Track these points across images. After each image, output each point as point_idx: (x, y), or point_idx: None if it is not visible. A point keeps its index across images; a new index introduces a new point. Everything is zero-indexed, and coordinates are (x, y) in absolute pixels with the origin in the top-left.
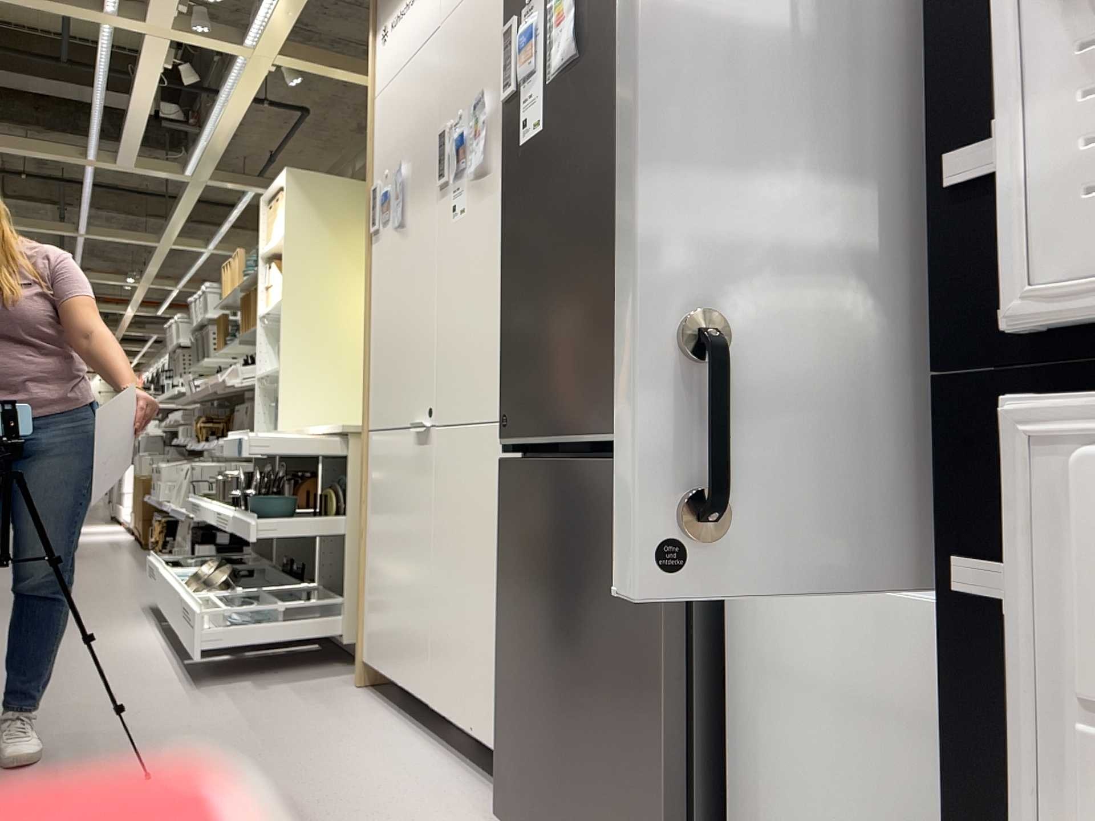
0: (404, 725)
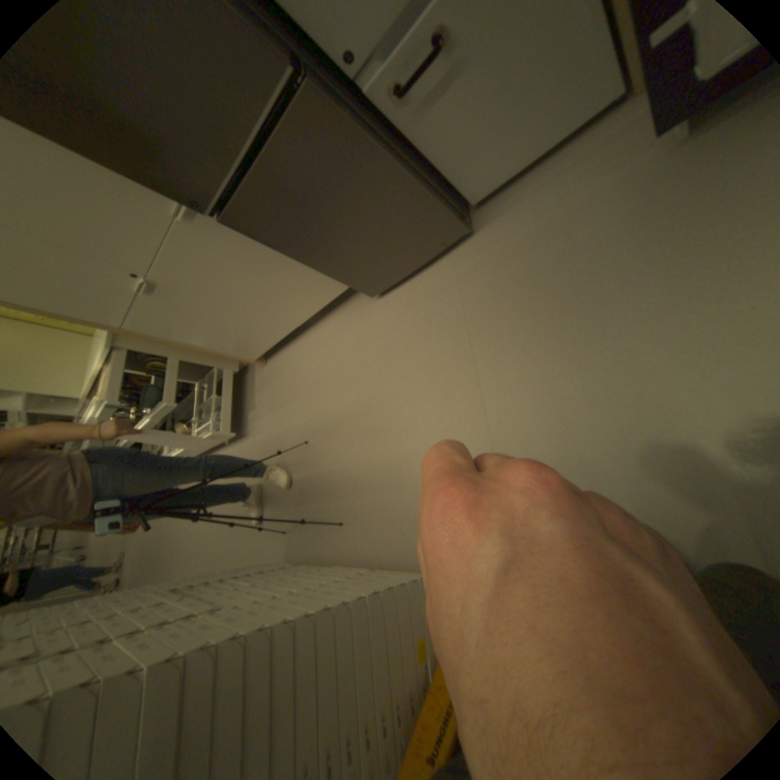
0: (299, 342)
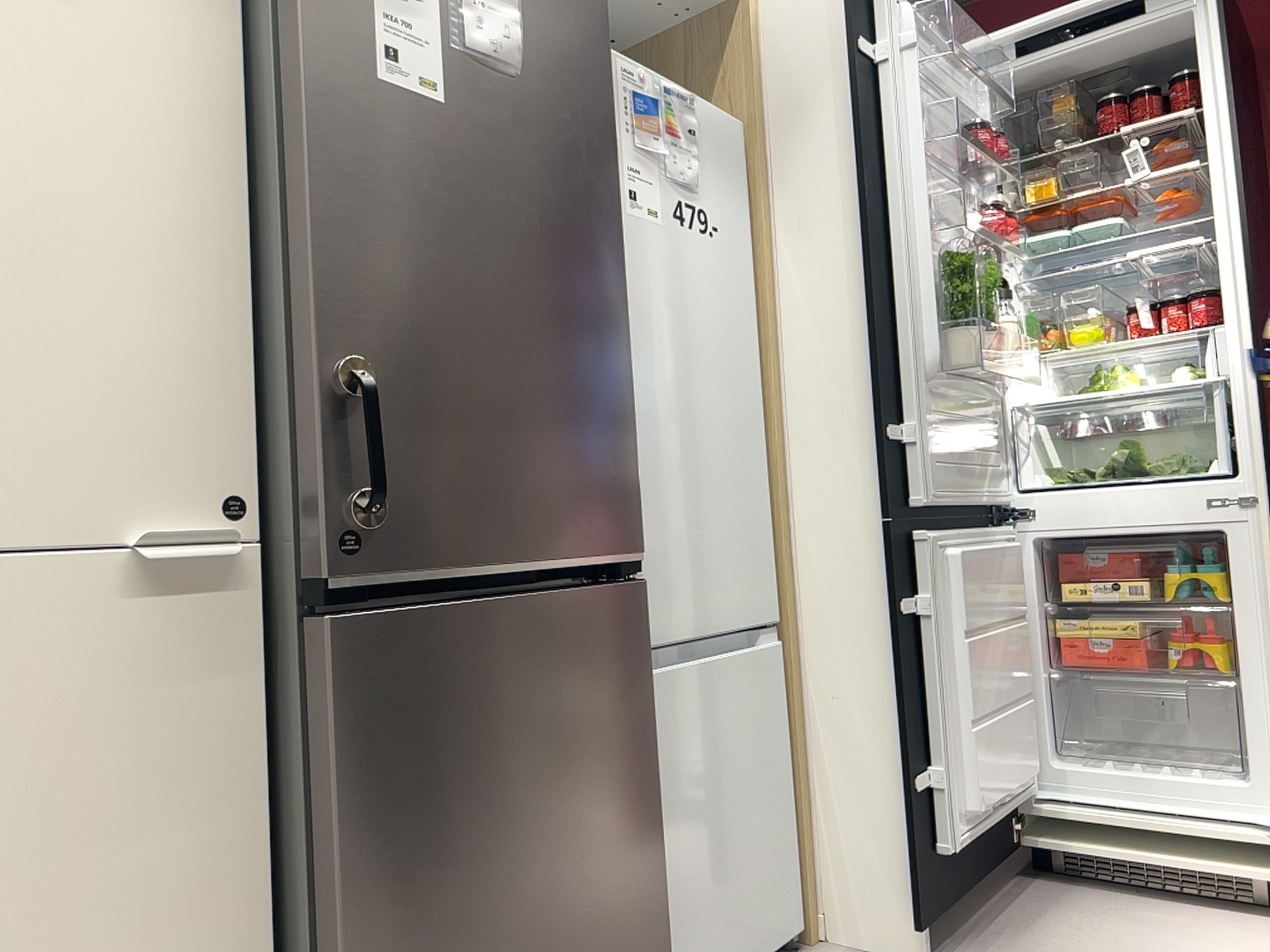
0: None
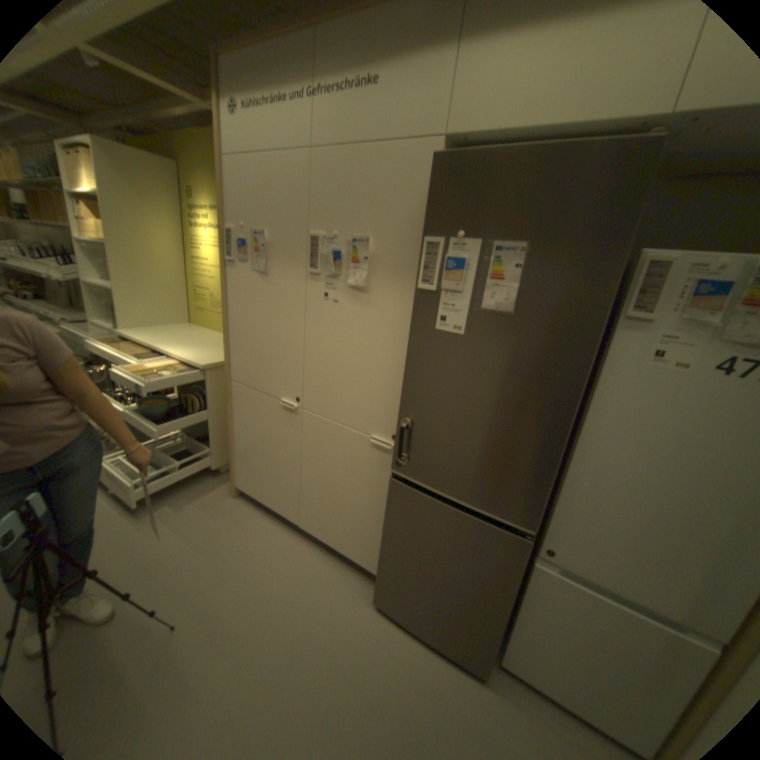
0: (279, 527)
